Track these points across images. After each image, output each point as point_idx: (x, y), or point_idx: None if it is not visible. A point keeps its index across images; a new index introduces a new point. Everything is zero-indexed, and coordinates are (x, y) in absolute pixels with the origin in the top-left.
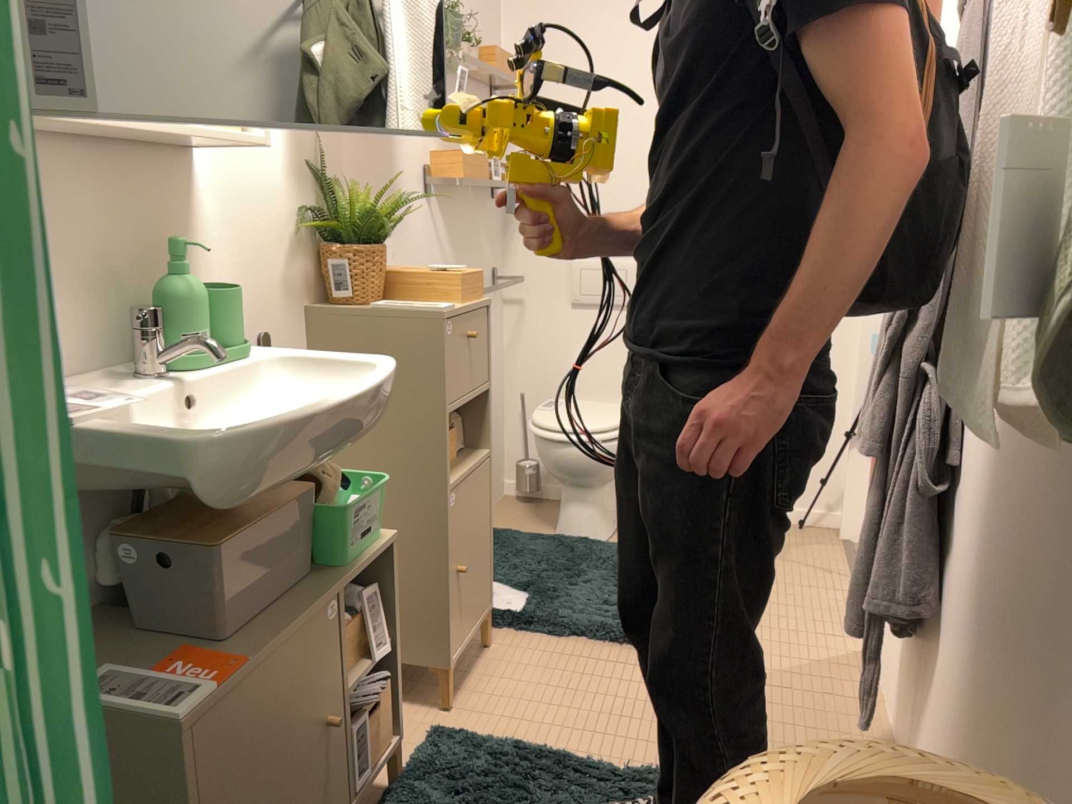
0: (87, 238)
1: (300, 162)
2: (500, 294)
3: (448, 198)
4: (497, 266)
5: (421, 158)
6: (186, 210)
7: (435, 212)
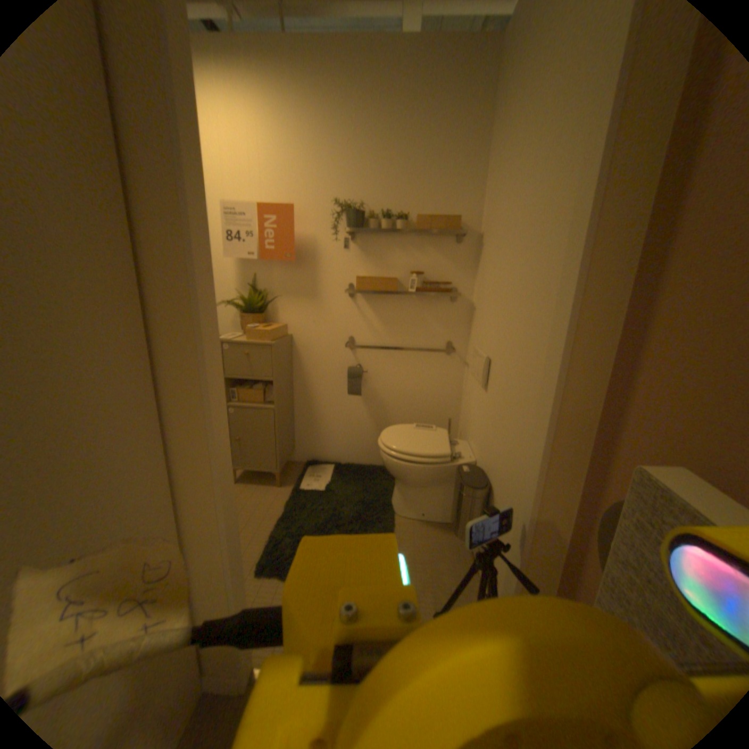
0: None
1: (243, 282)
2: (460, 357)
3: (379, 296)
4: (456, 339)
5: (346, 277)
6: None
7: (359, 303)
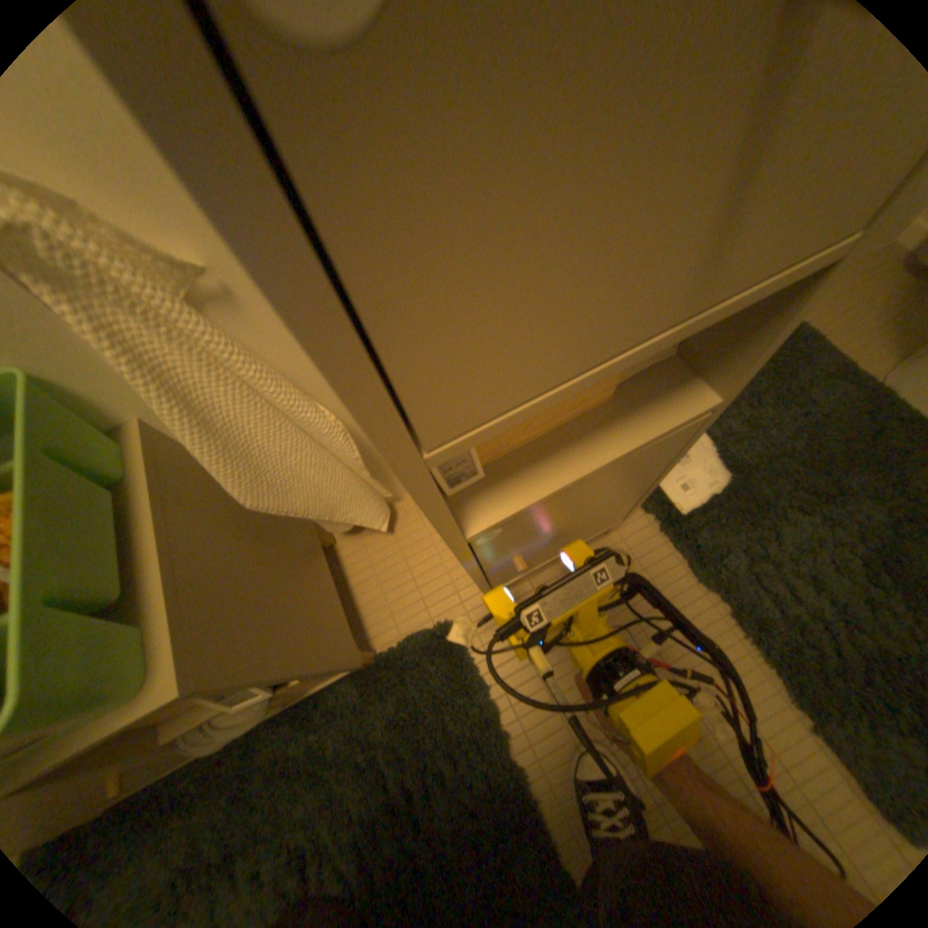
0: None
1: None
2: None
3: None
4: None
5: None
6: None
7: None
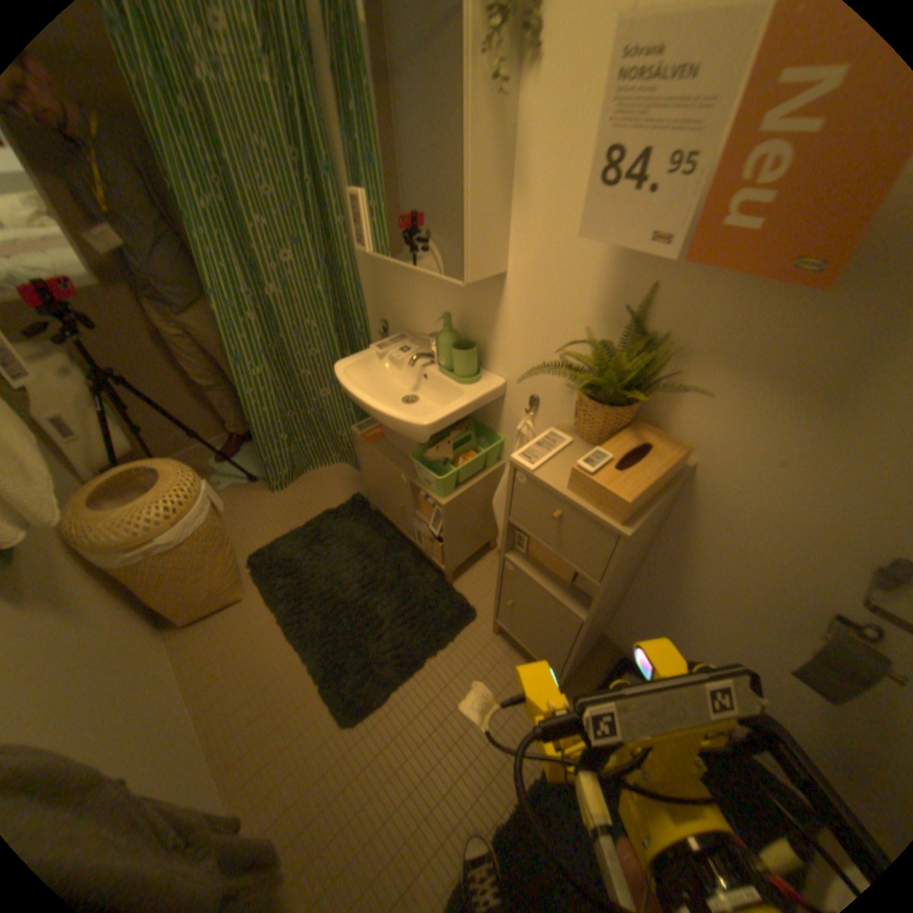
0: (445, 299)
1: (614, 301)
2: None
3: None
4: None
5: None
6: (493, 303)
7: None
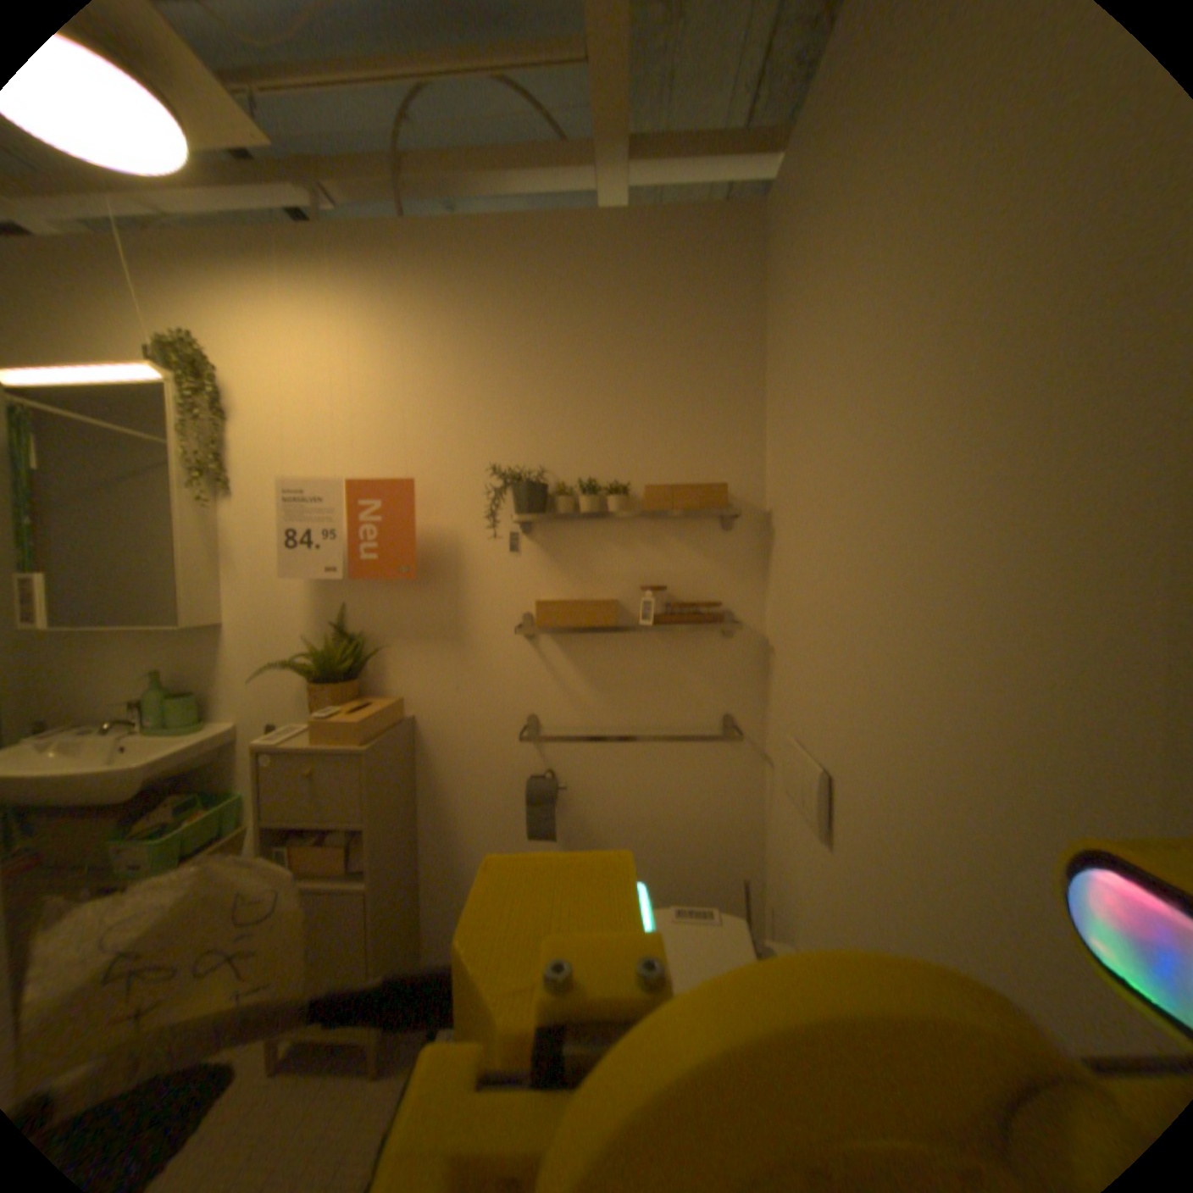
0: (148, 664)
1: (320, 620)
2: (752, 745)
3: (582, 635)
4: (741, 711)
5: (516, 603)
6: (211, 651)
7: (544, 649)
